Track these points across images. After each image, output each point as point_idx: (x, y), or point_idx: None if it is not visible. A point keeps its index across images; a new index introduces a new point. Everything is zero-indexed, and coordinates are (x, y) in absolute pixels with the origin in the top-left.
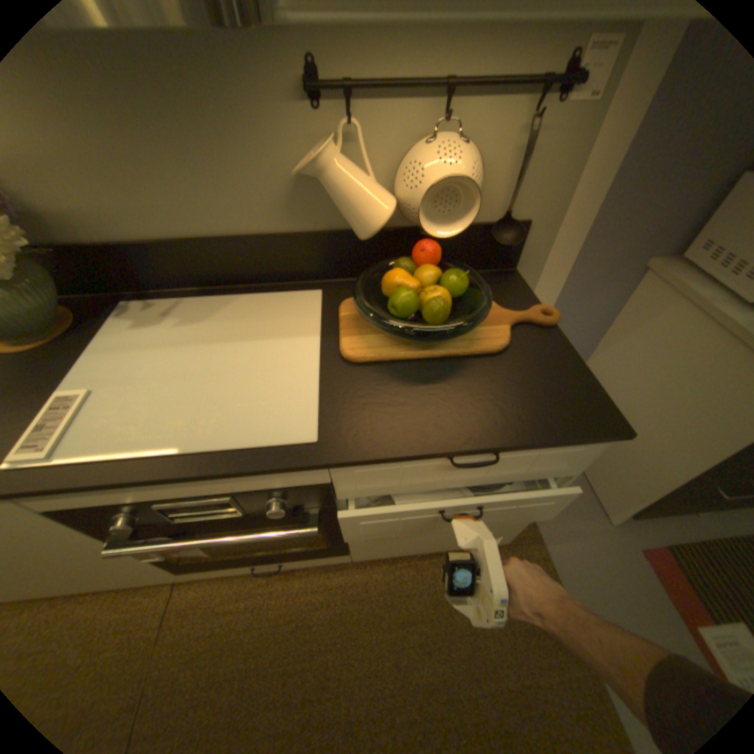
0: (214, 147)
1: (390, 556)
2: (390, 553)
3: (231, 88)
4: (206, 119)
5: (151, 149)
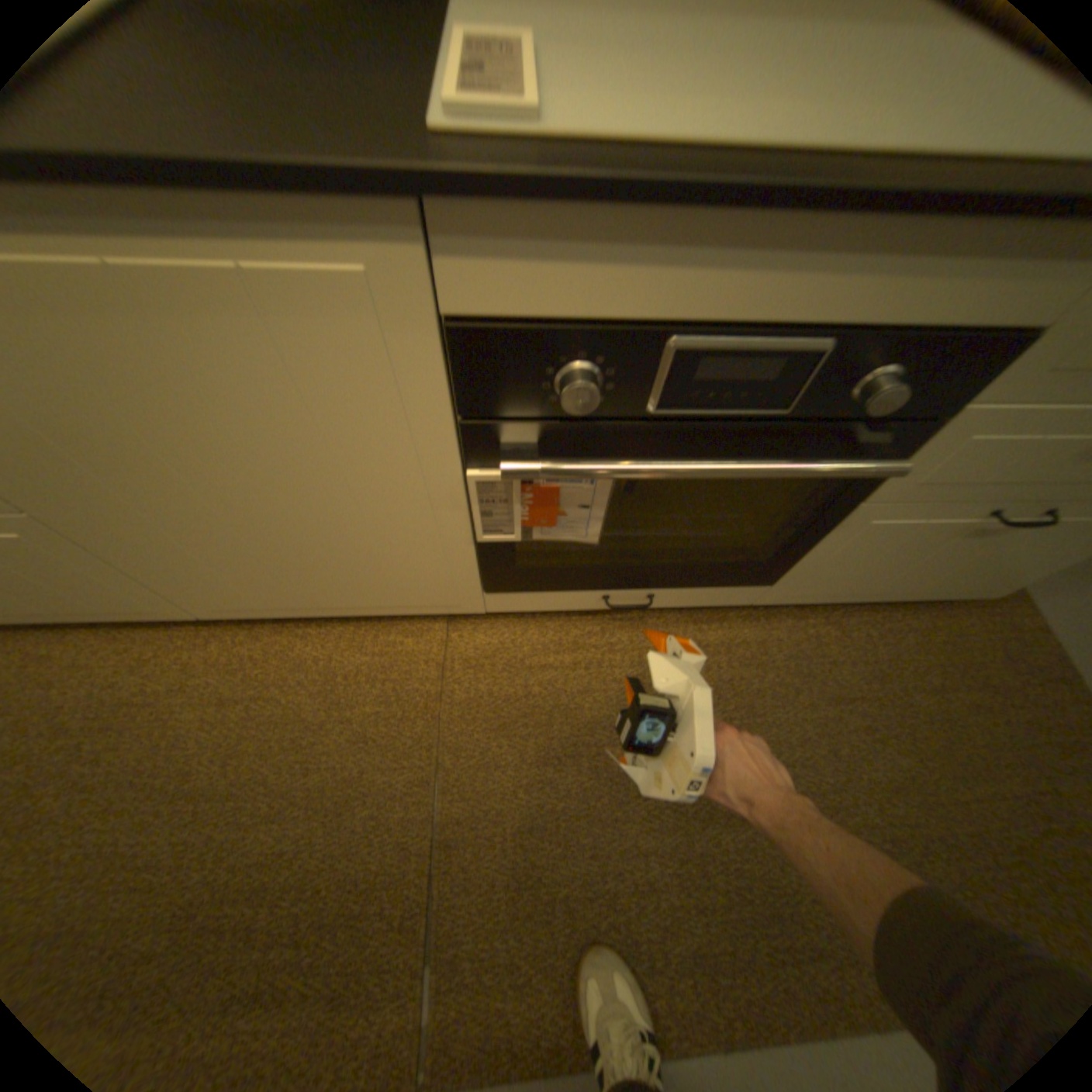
0: None
1: (819, 599)
2: (832, 590)
3: None
4: None
5: None
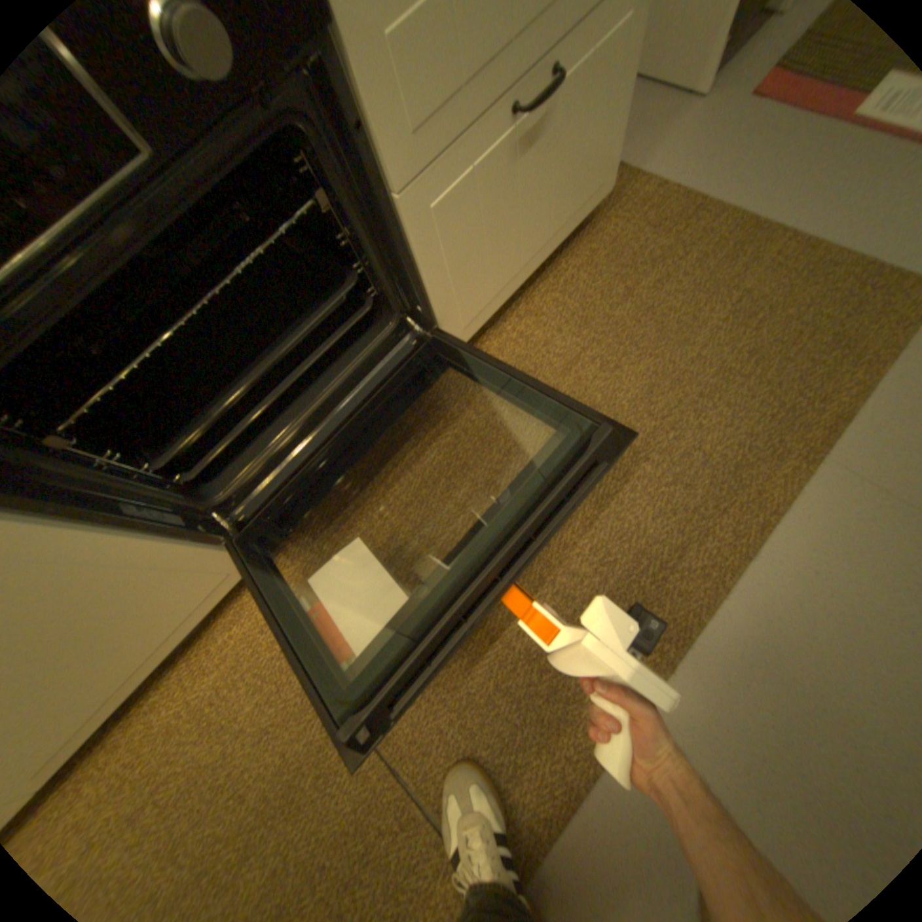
0: None
1: (490, 307)
2: (488, 291)
3: None
4: None
5: None
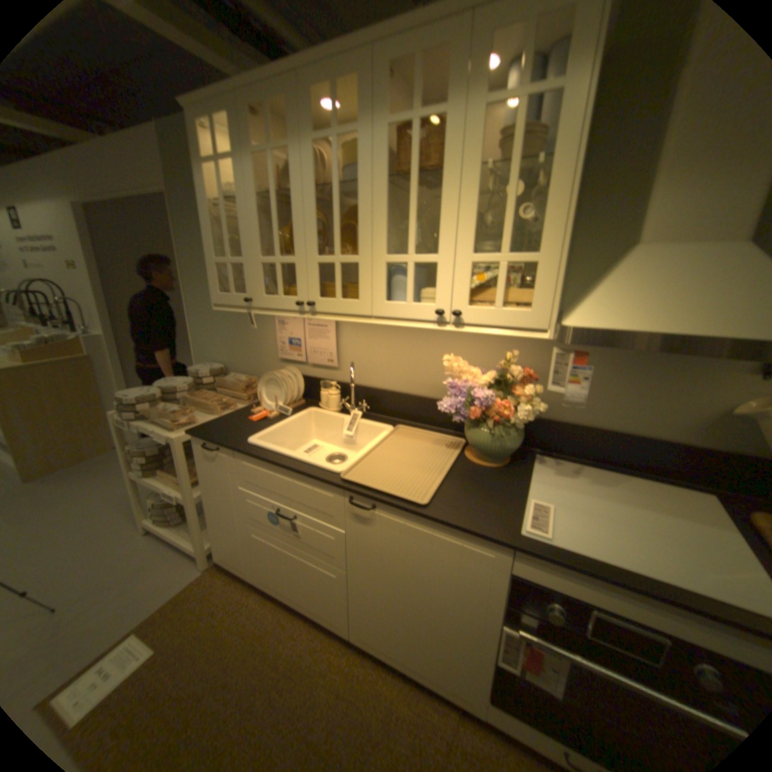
0: (668, 386)
1: None
2: None
3: (702, 362)
4: (672, 373)
5: (621, 380)
